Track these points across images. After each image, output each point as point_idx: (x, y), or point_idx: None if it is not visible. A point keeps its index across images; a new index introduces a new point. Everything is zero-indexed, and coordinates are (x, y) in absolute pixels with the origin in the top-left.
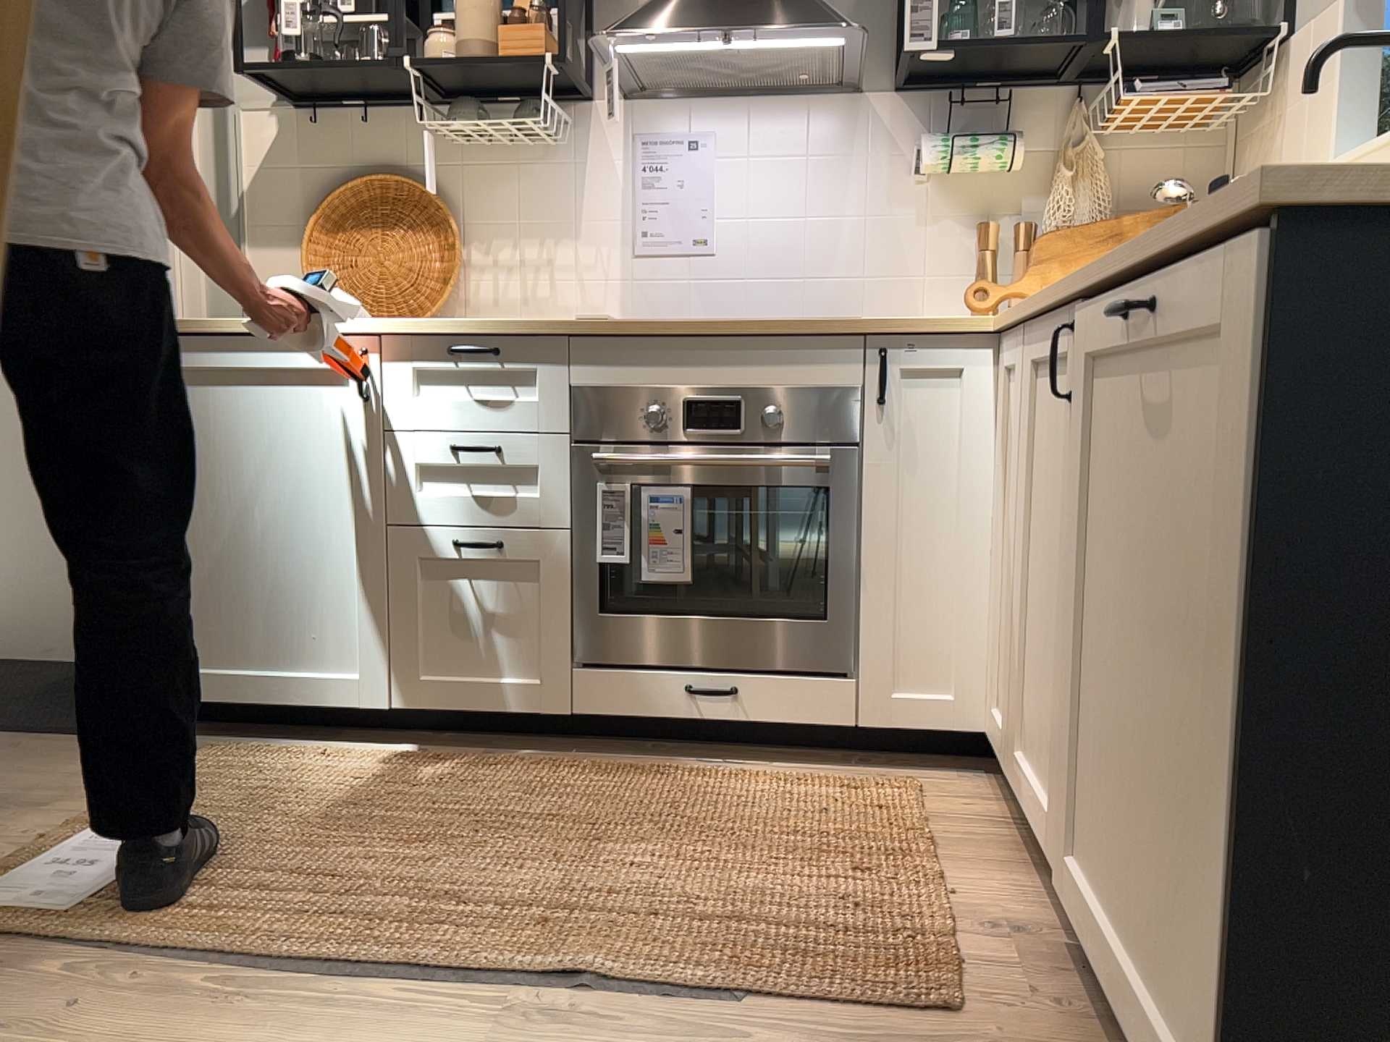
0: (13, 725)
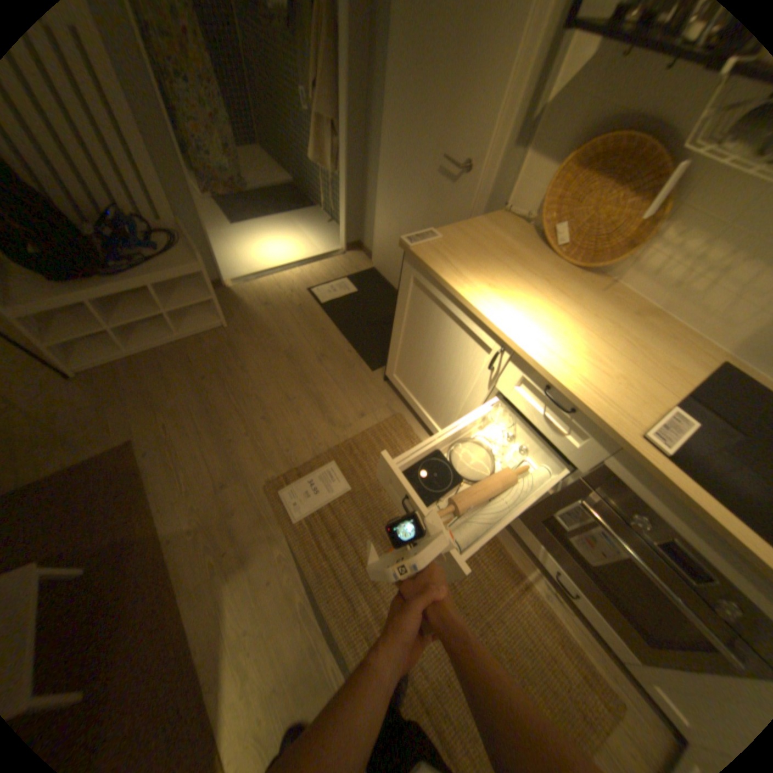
0: (361, 346)
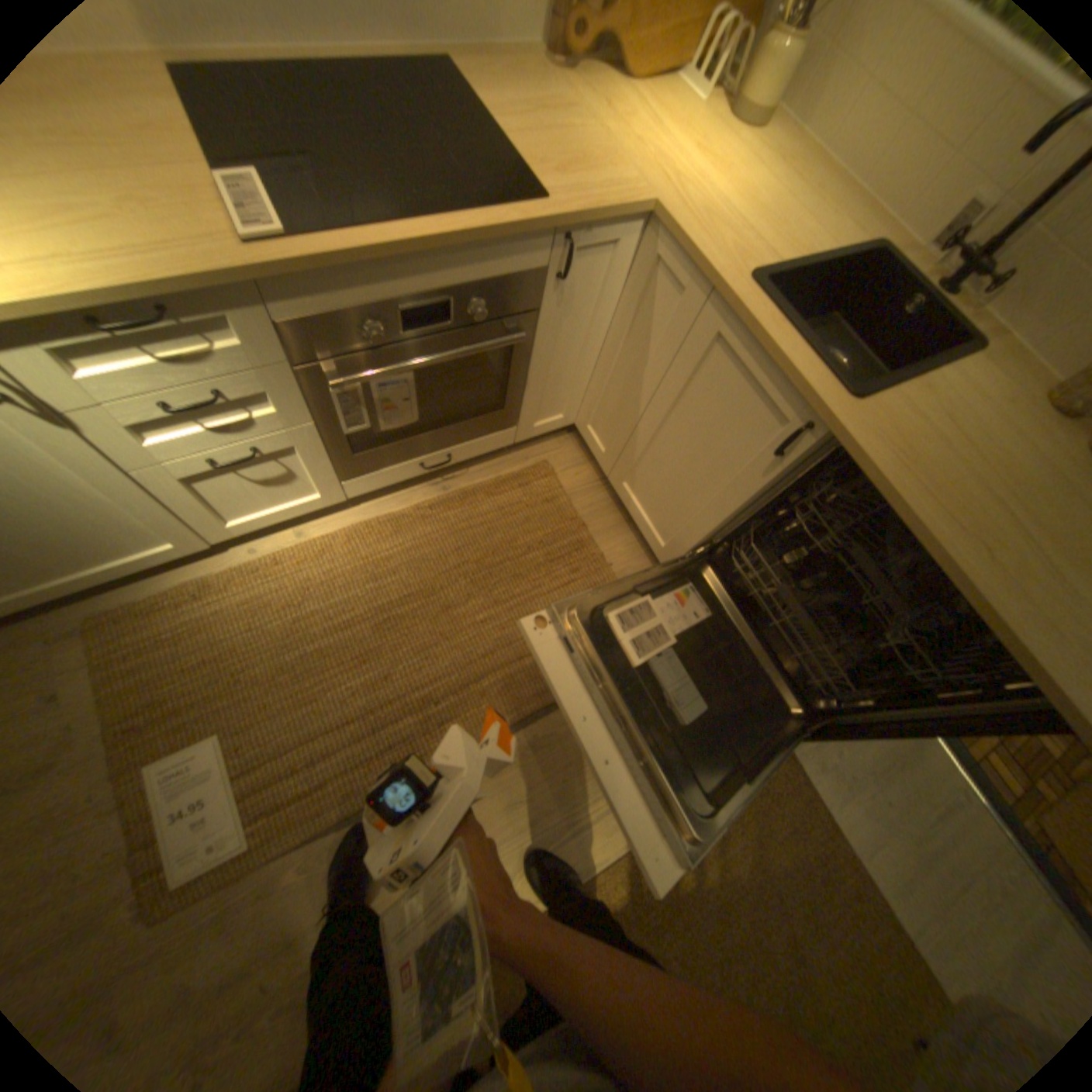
0: None
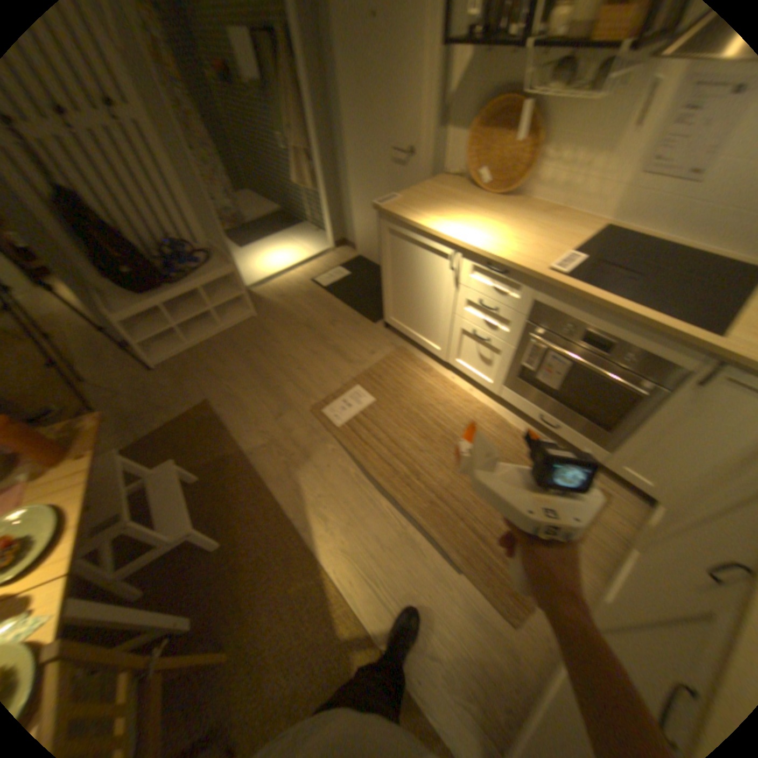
0: (363, 310)
